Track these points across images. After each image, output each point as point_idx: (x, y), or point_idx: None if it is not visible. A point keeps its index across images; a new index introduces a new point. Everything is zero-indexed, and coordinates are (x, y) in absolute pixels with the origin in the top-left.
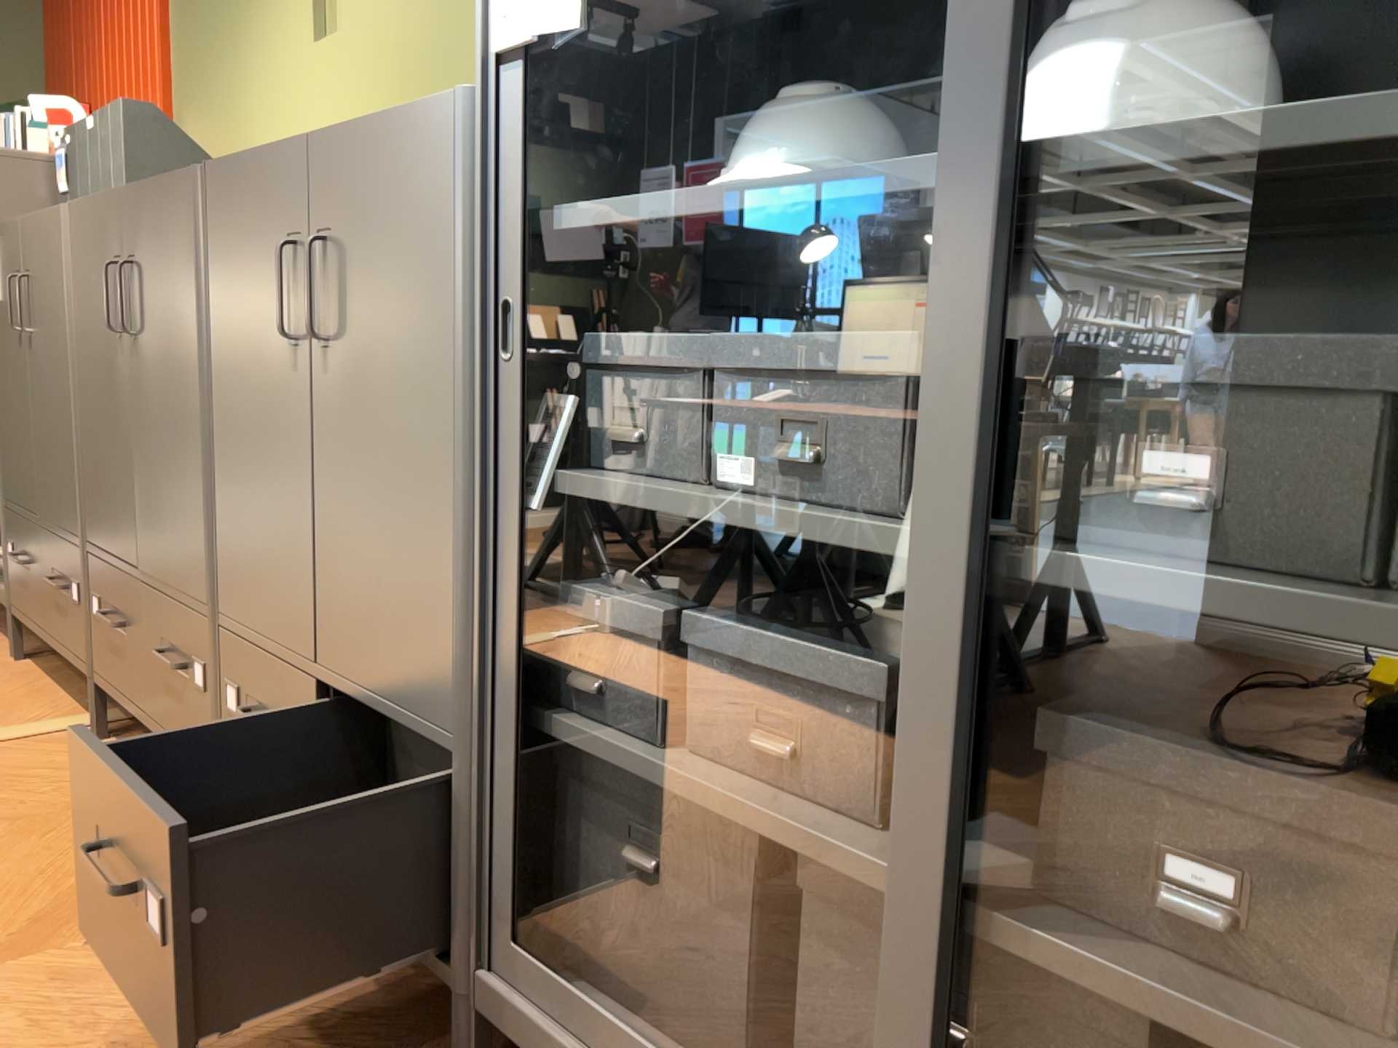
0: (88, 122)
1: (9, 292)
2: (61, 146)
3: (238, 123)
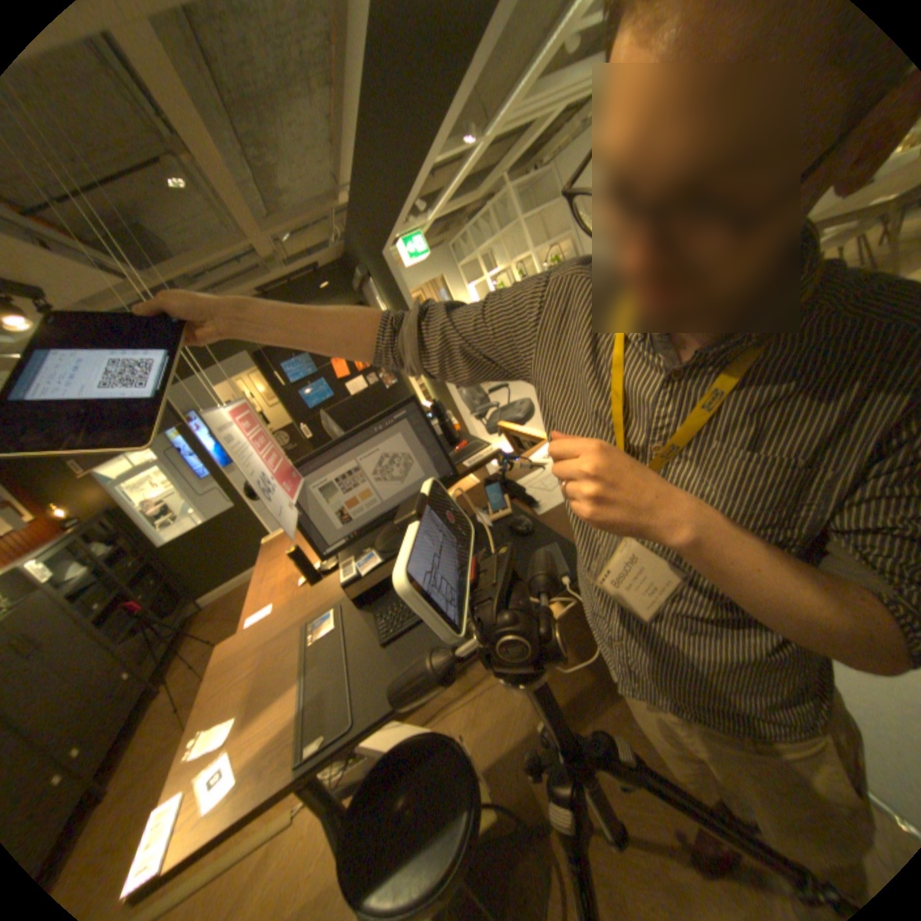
0: None
1: None
2: None
3: None
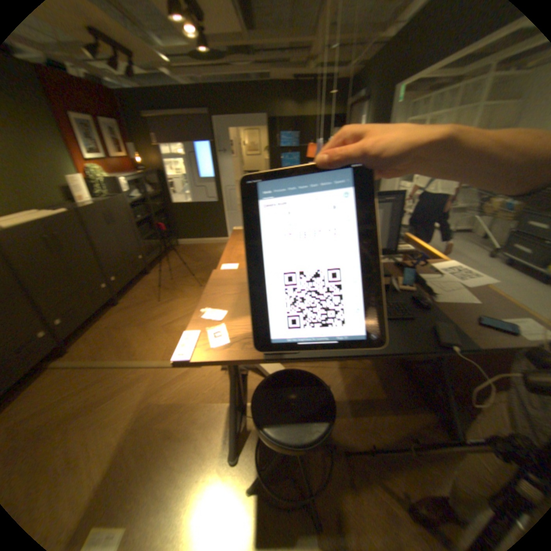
0: None
1: None
2: None
3: None
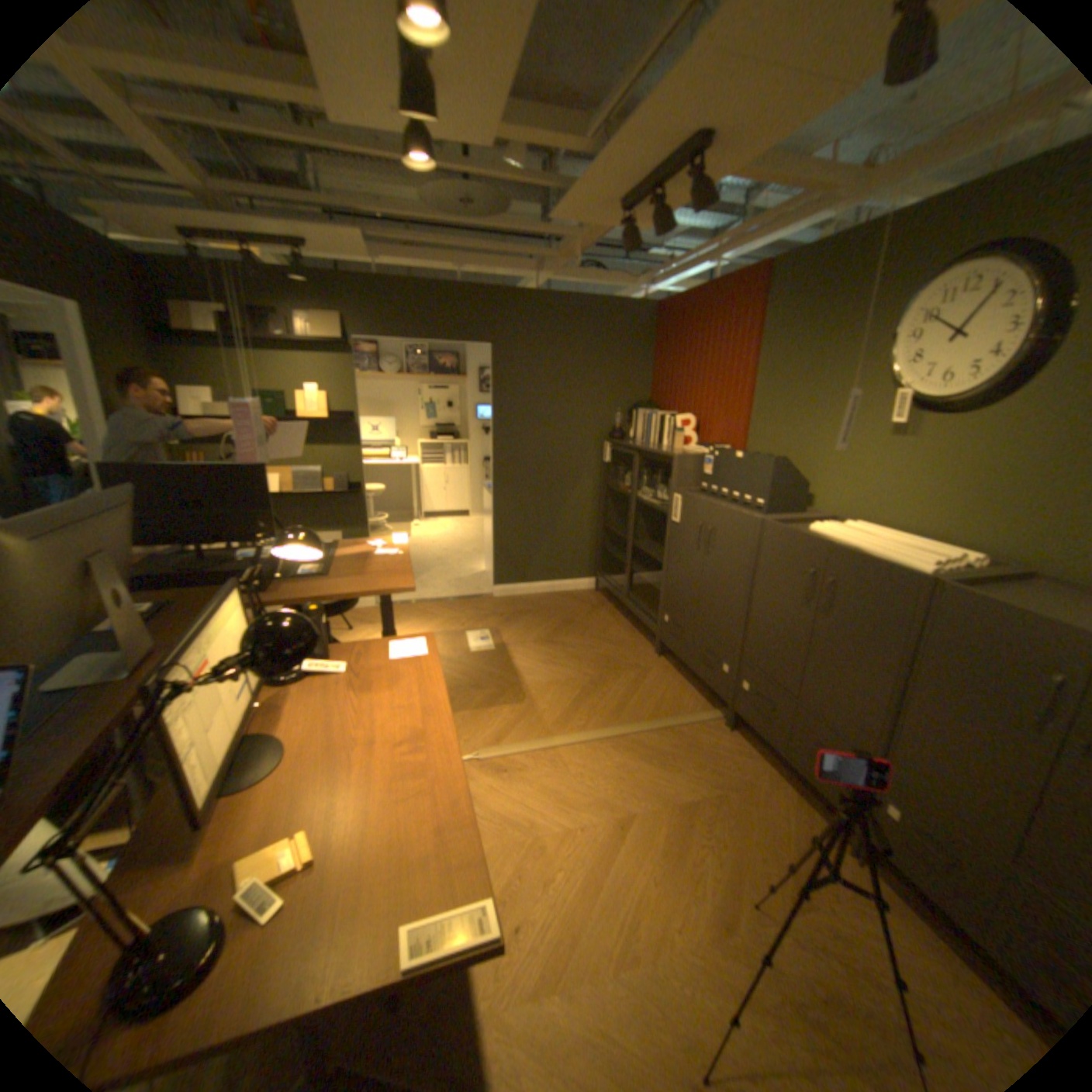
0: (736, 452)
1: (691, 524)
2: (708, 452)
3: (806, 449)
